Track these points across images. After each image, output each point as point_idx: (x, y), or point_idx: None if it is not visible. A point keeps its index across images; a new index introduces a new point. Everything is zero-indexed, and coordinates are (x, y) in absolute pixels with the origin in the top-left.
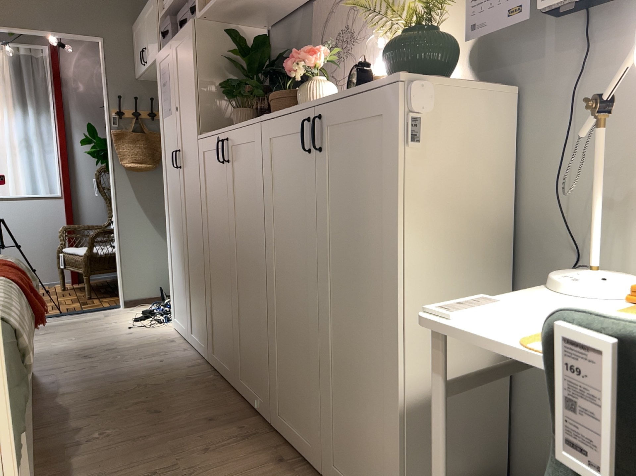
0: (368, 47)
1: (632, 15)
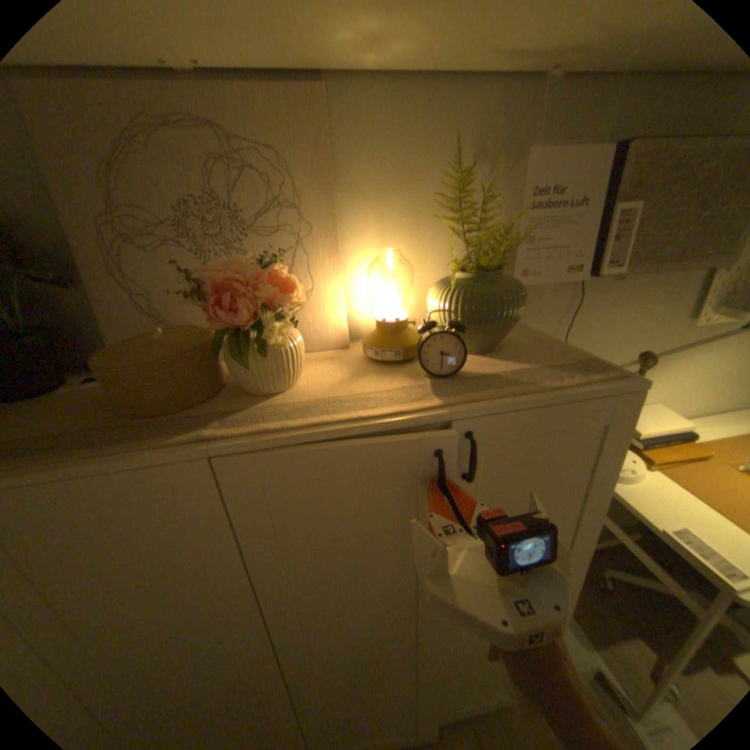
0: (302, 249)
1: (604, 275)
